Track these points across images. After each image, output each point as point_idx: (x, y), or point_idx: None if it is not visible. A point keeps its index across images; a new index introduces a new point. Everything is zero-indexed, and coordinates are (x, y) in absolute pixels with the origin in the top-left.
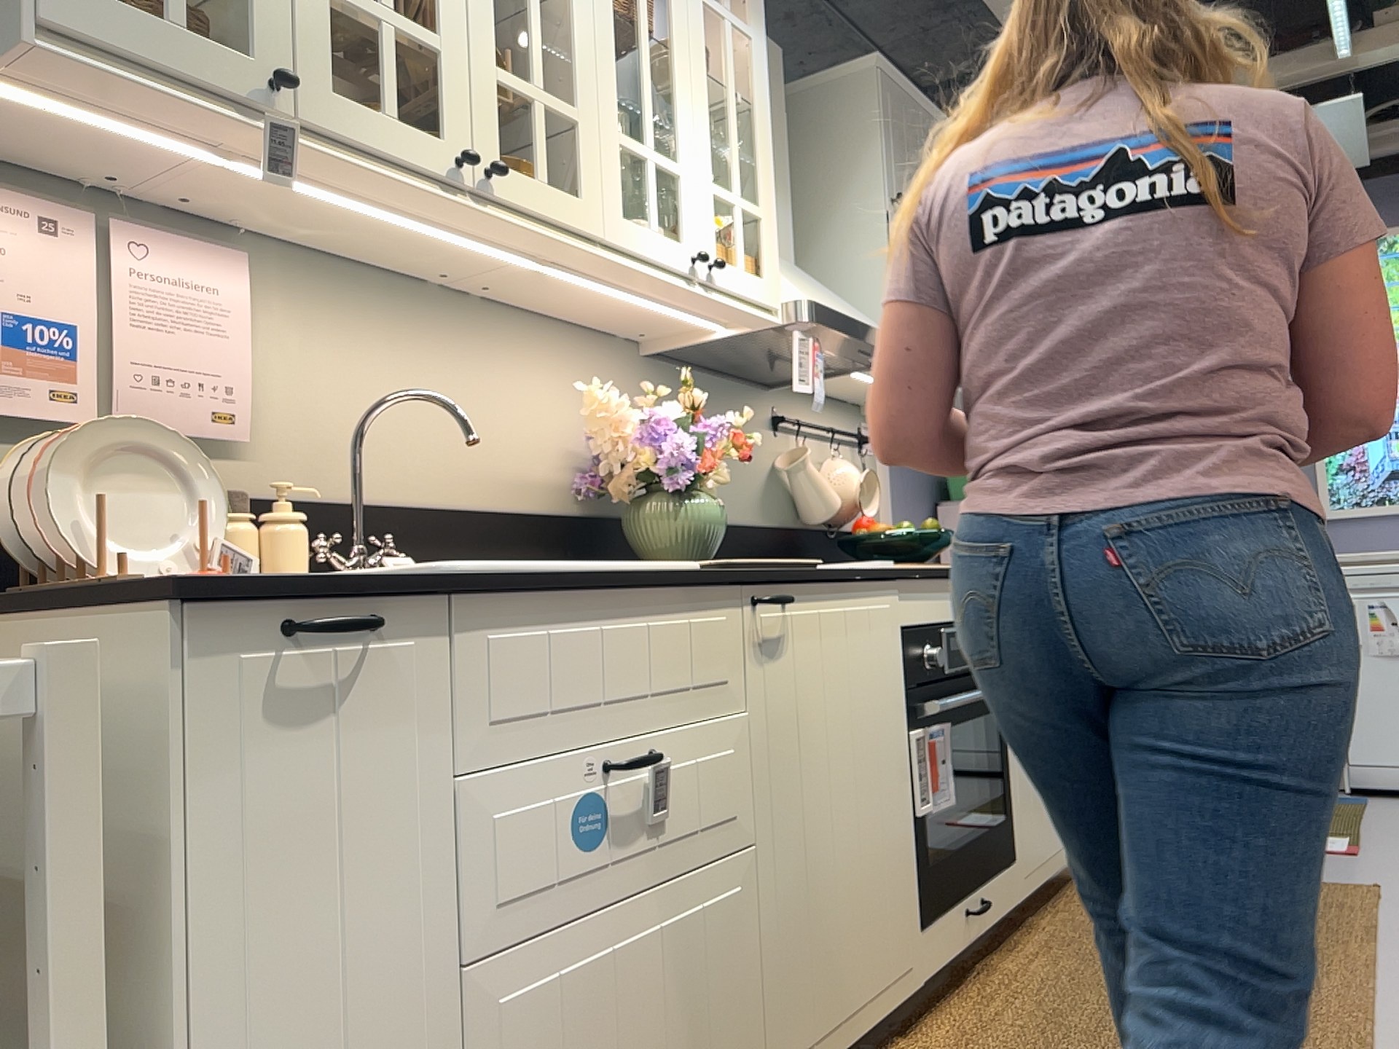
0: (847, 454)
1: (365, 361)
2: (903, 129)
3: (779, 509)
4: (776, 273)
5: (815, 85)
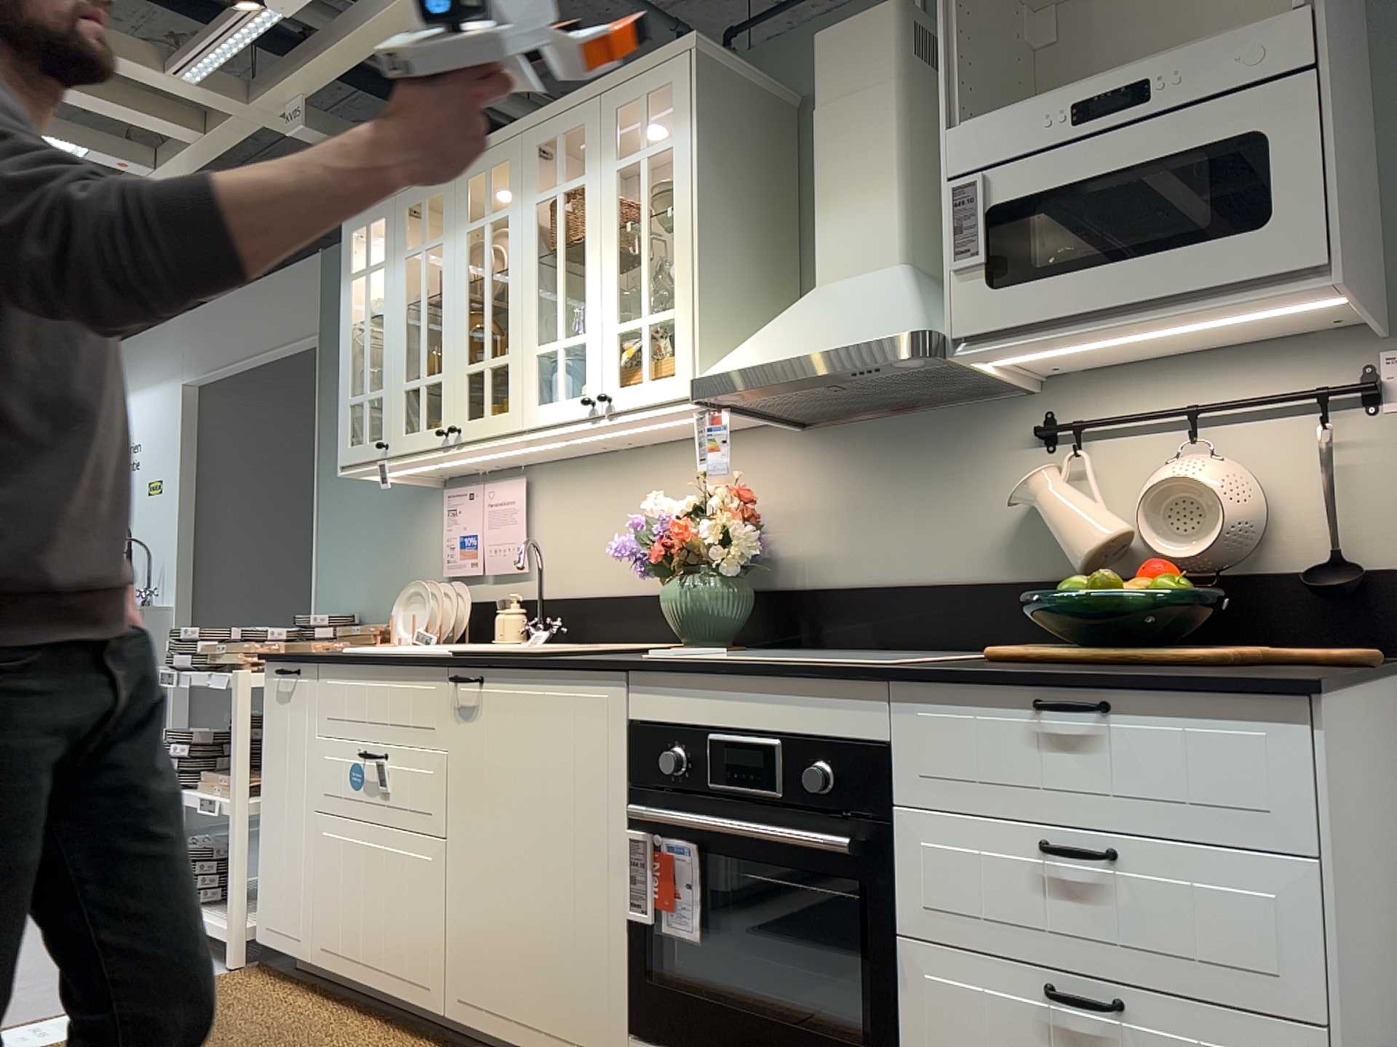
0: (1283, 432)
1: (581, 512)
2: None
3: (1042, 554)
4: (685, 361)
5: None
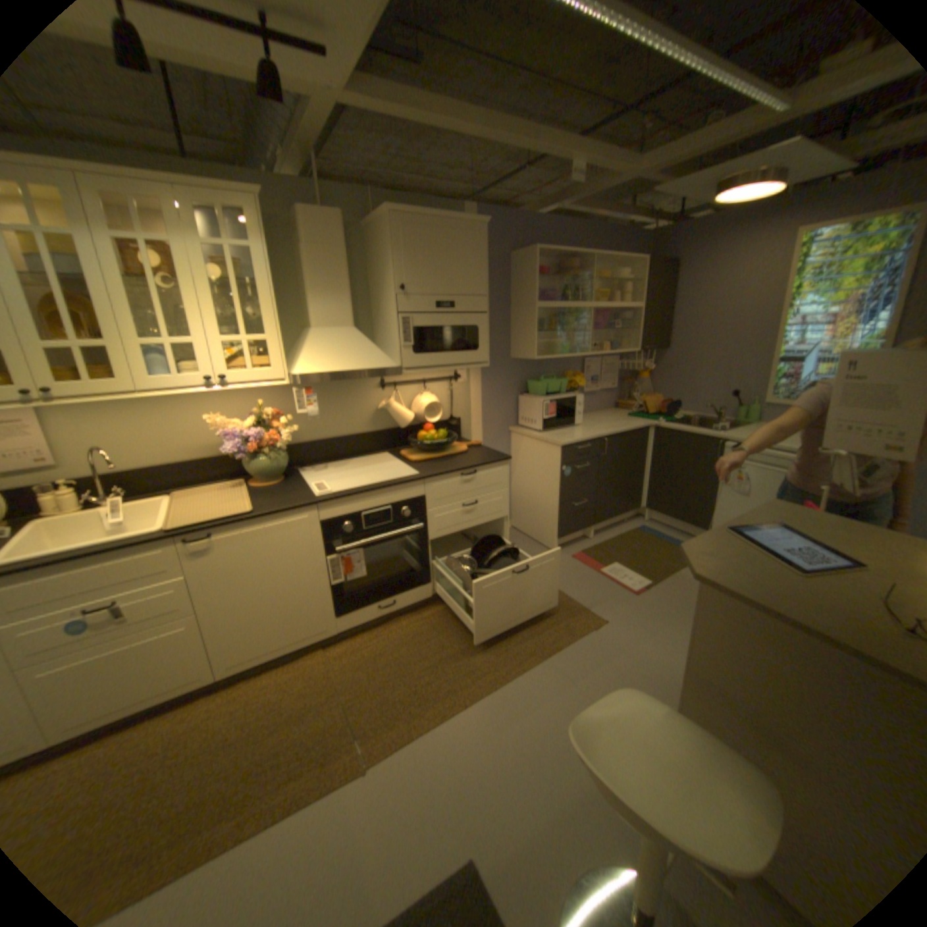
0: (440, 387)
1: (108, 423)
2: (414, 240)
3: (382, 422)
4: (279, 364)
5: (373, 217)
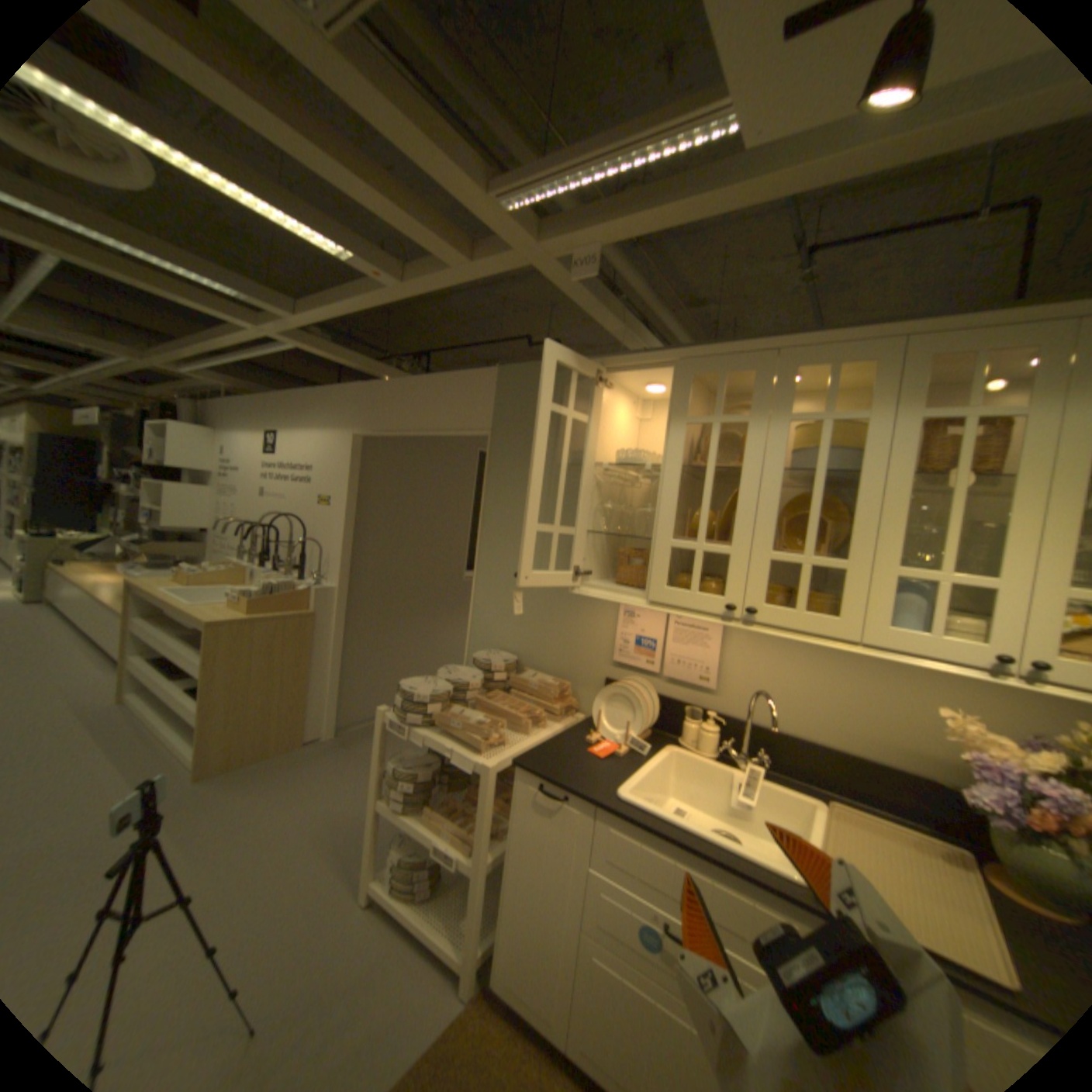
0: None
1: (790, 662)
2: None
3: None
4: None
5: None
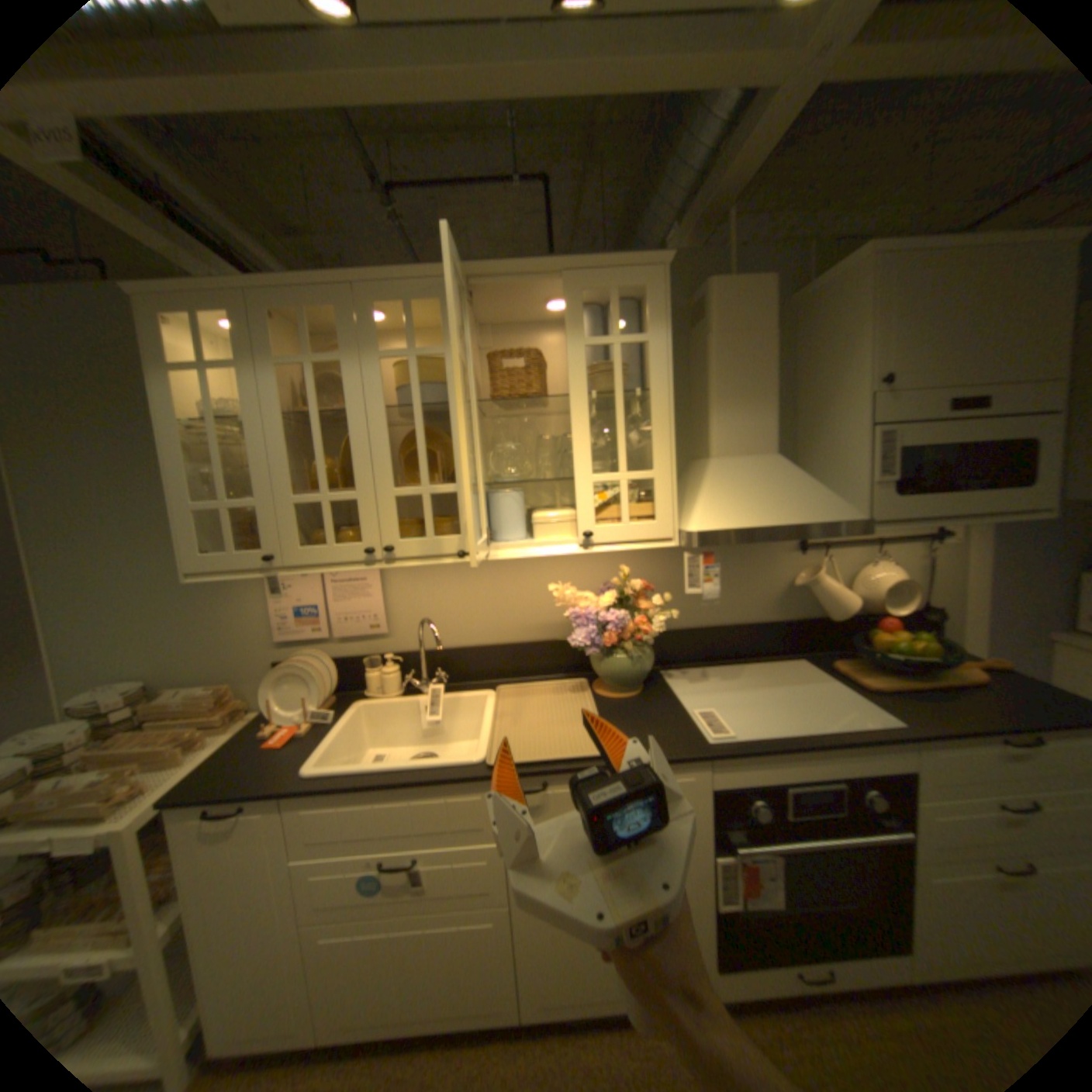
0: (910, 550)
1: (445, 586)
2: (921, 292)
3: (798, 607)
4: (668, 514)
5: (830, 276)
